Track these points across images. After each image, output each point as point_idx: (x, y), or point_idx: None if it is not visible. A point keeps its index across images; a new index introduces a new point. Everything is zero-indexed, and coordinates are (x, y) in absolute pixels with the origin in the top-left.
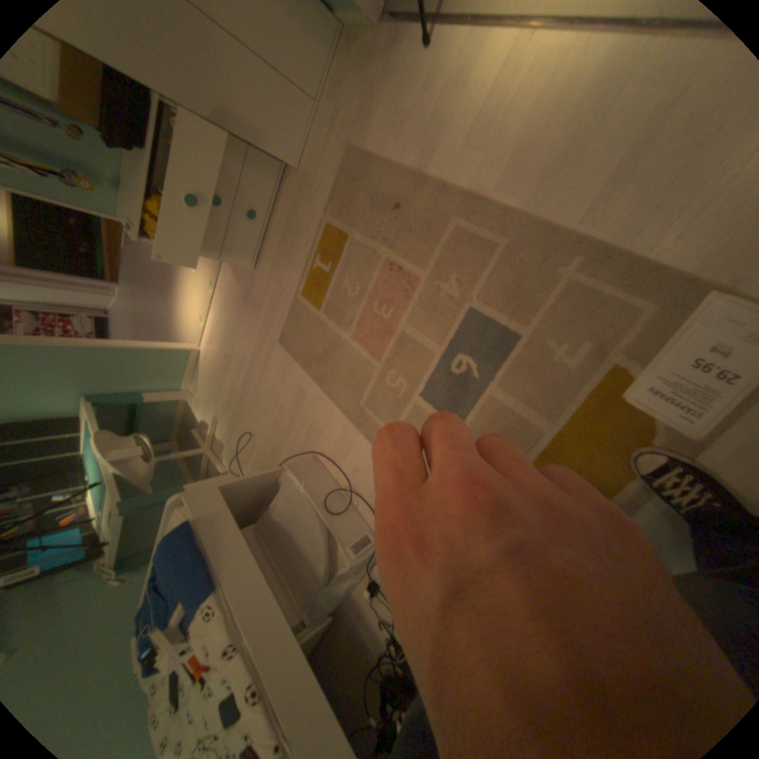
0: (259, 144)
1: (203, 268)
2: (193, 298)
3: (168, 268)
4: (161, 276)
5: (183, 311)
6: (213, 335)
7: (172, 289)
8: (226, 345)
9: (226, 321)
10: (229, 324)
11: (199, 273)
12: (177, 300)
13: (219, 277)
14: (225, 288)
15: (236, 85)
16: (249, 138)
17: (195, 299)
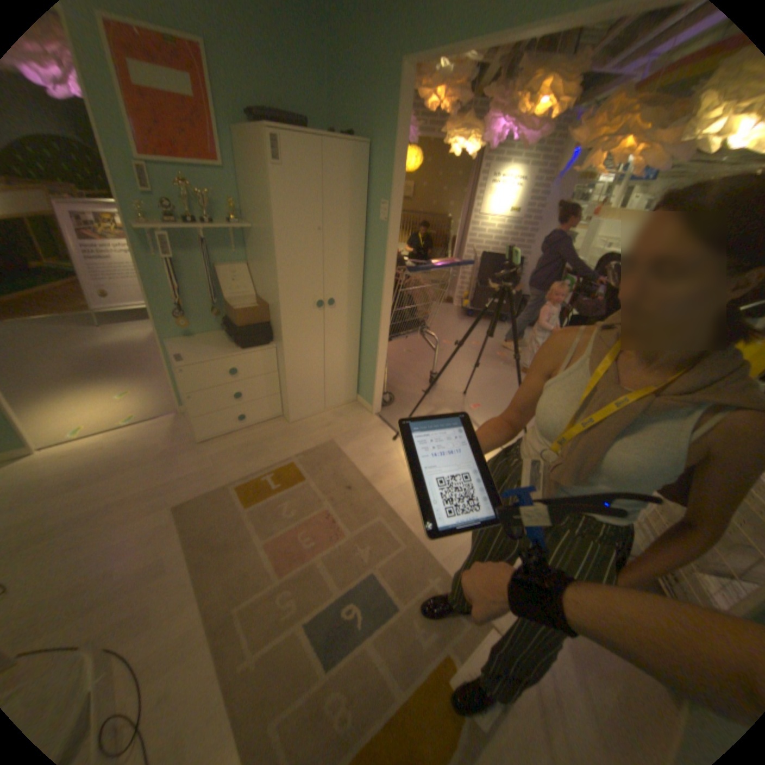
0: (288, 401)
1: (133, 407)
2: (88, 414)
3: (82, 376)
4: (61, 373)
5: (55, 414)
6: (78, 457)
7: (63, 391)
8: (87, 475)
9: (115, 457)
10: (118, 462)
11: (123, 406)
12: (59, 402)
13: (148, 425)
14: (146, 435)
15: (307, 377)
16: (288, 395)
17: (90, 418)
